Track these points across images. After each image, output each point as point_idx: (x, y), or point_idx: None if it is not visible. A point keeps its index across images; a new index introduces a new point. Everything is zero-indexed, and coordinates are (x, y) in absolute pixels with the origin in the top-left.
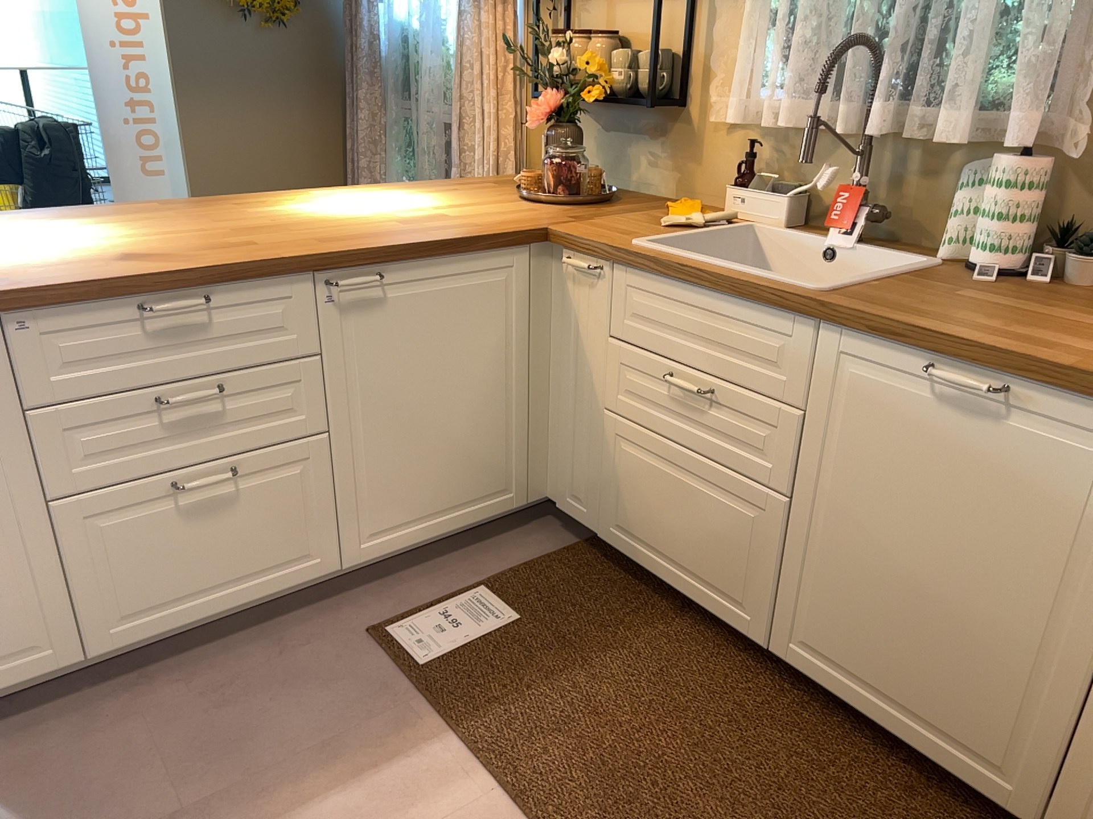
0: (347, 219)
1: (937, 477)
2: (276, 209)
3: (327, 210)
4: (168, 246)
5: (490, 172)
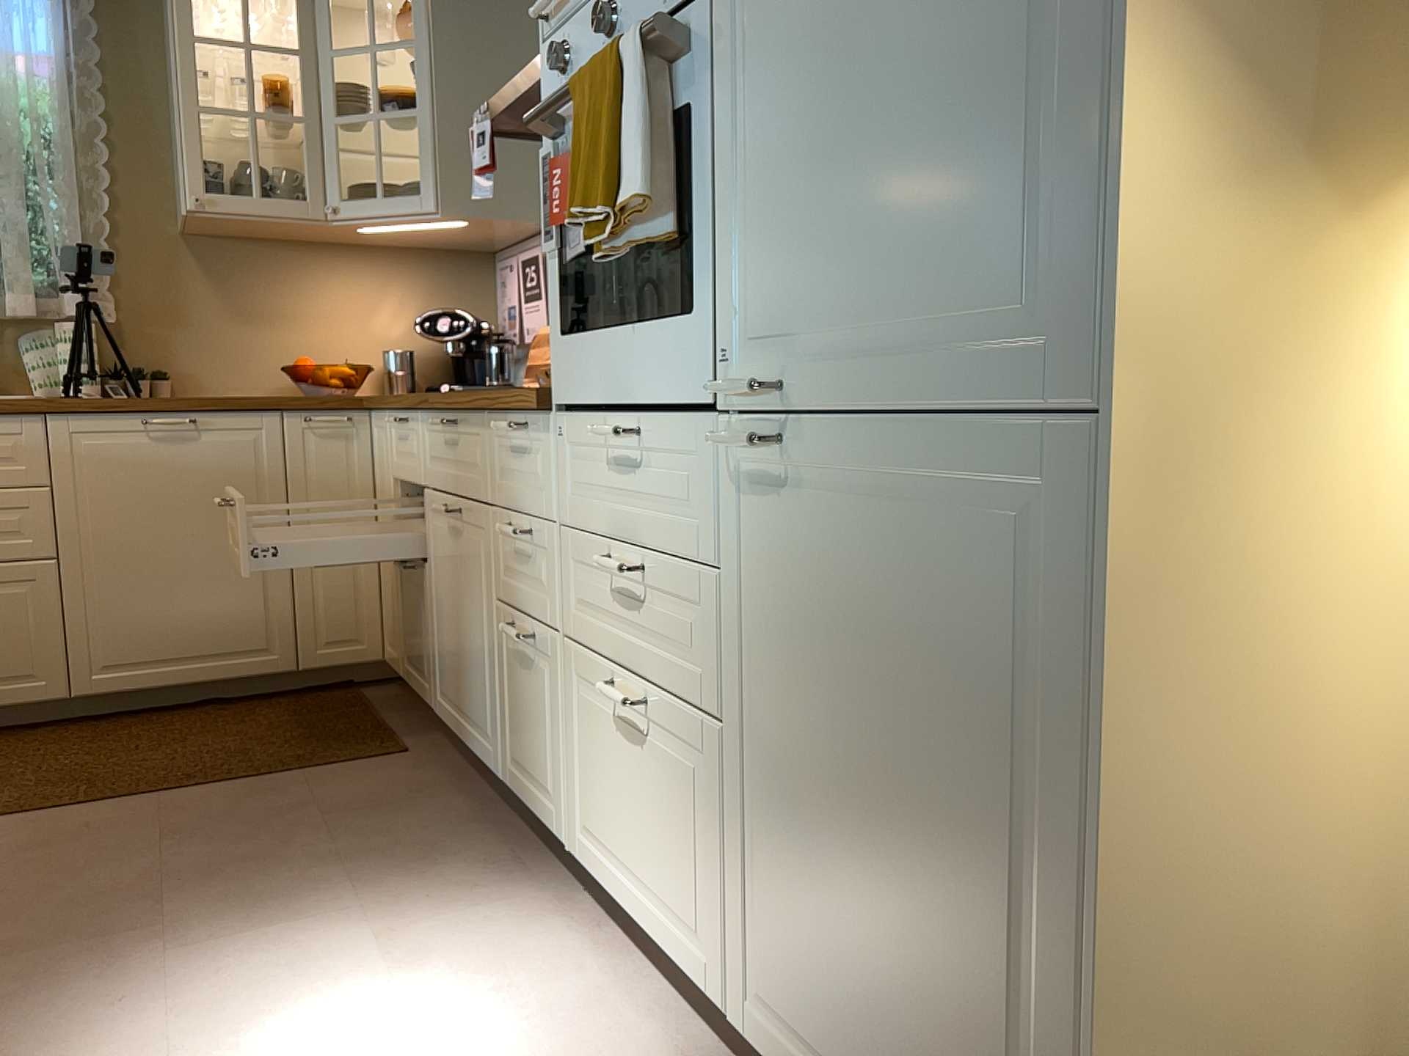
0: None
1: (168, 488)
2: None
3: None
4: None
5: None
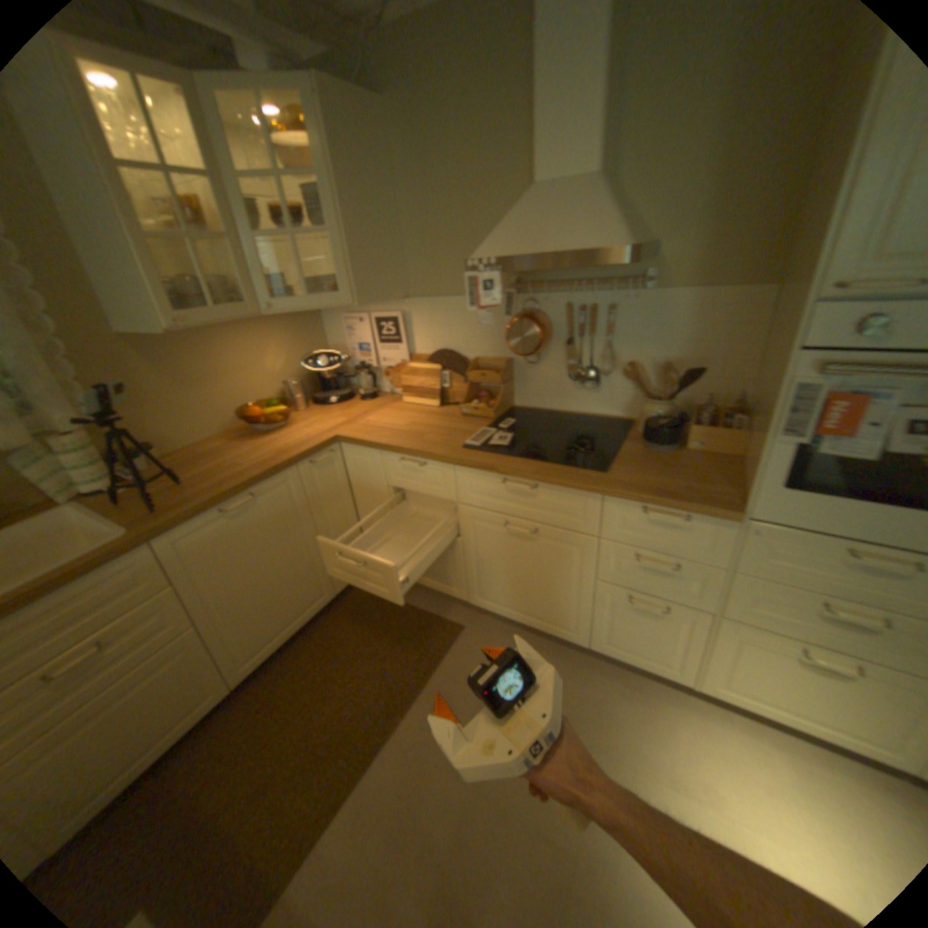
0: None
1: (250, 544)
2: None
3: None
4: None
5: None
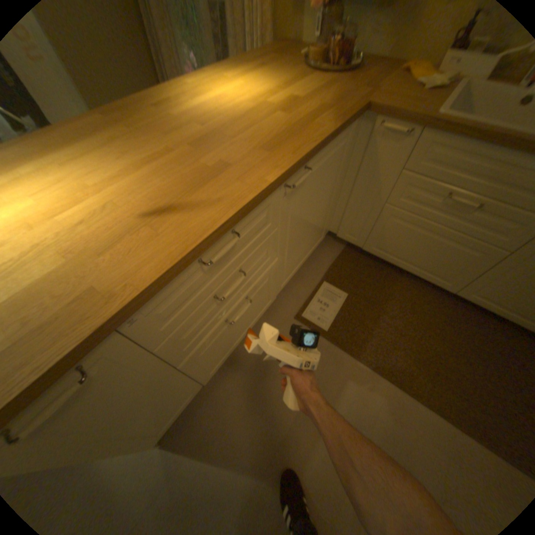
0: (245, 111)
1: None
2: (185, 106)
3: (218, 100)
4: (167, 181)
5: (258, 40)
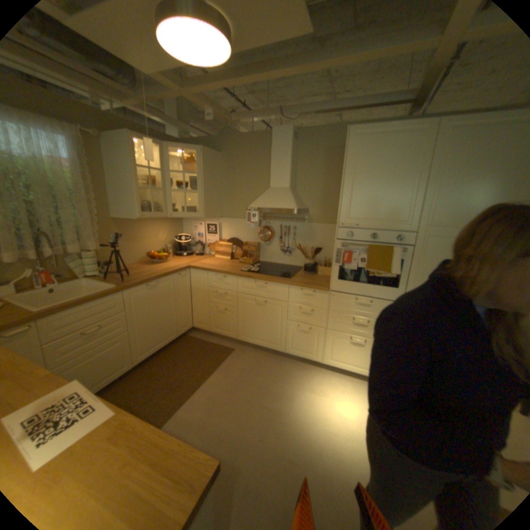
0: None
1: (152, 302)
2: None
3: None
4: None
5: None
